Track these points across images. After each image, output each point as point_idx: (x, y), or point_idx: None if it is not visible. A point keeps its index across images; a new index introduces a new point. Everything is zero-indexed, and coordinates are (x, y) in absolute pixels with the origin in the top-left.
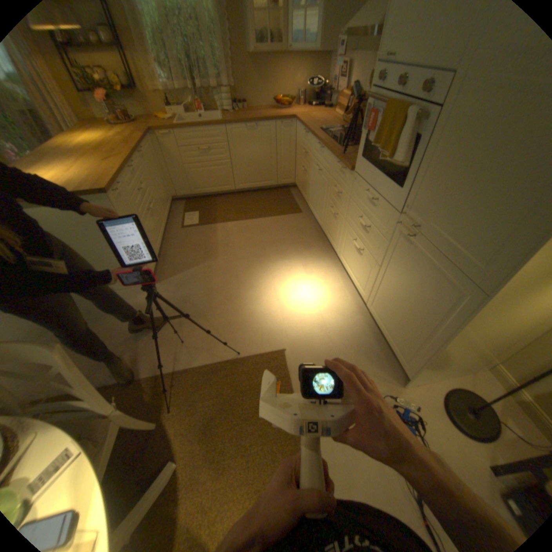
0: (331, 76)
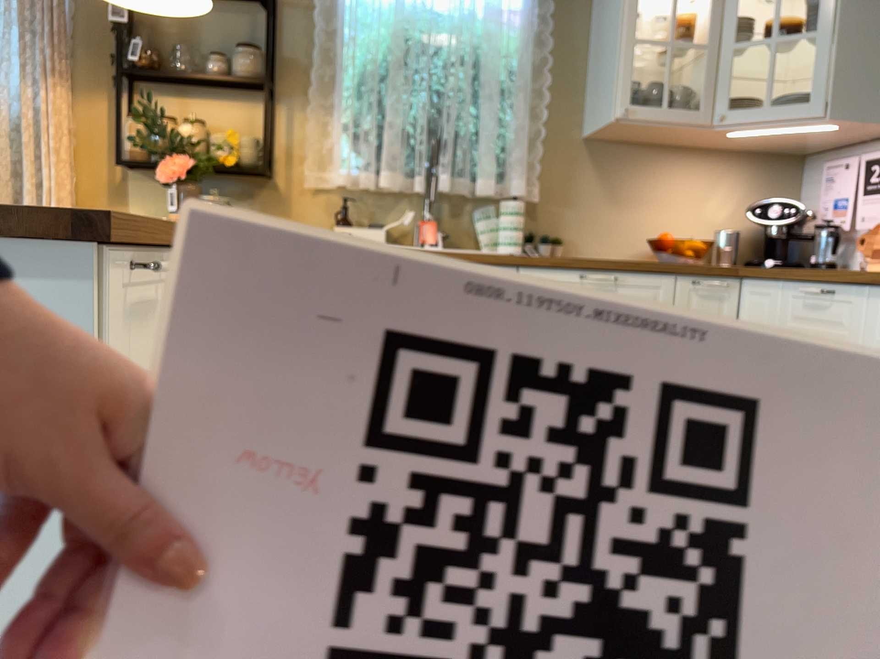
0: (814, 207)
